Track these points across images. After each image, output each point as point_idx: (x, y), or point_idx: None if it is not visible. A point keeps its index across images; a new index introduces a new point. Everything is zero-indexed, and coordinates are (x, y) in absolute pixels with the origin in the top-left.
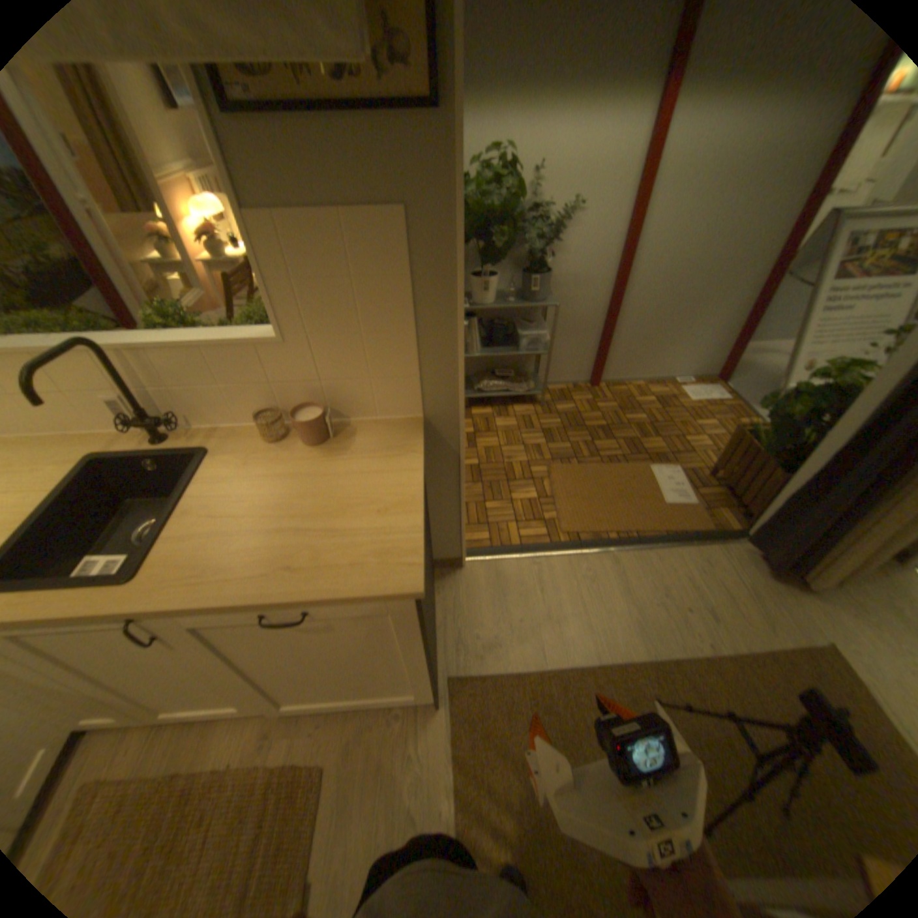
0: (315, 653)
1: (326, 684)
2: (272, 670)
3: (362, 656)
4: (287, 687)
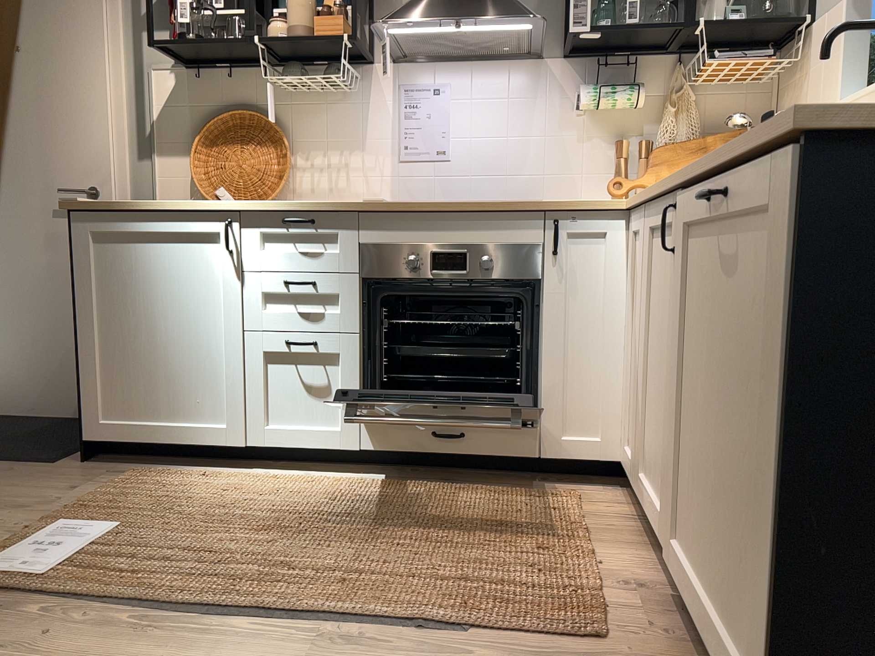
0: (729, 358)
1: (716, 495)
2: (701, 397)
3: (753, 403)
4: (697, 472)
